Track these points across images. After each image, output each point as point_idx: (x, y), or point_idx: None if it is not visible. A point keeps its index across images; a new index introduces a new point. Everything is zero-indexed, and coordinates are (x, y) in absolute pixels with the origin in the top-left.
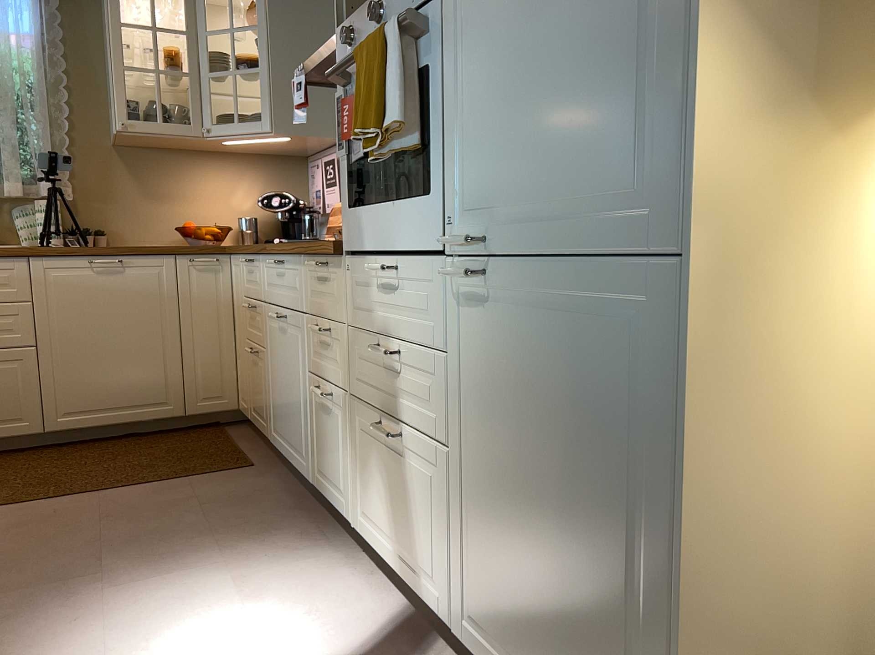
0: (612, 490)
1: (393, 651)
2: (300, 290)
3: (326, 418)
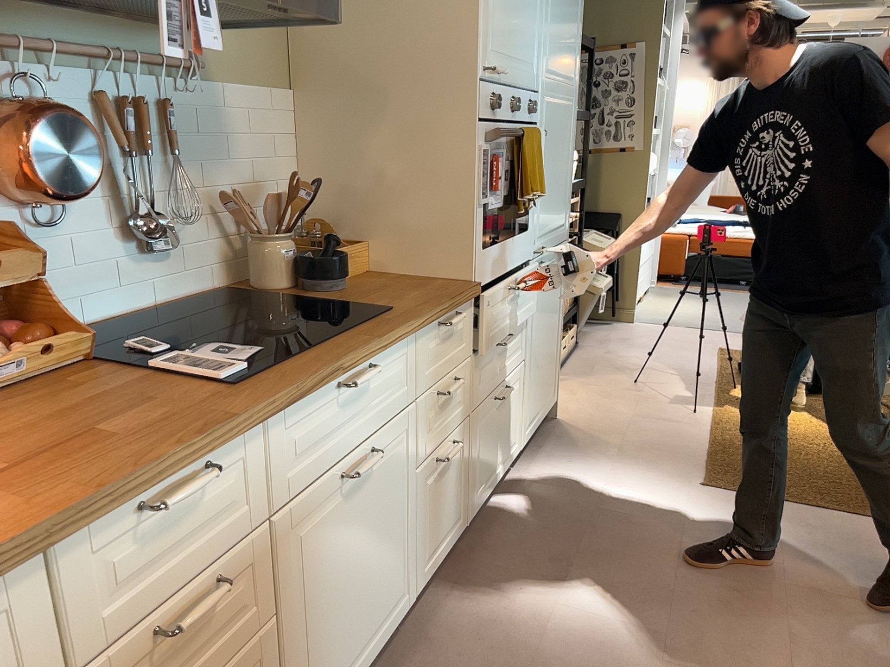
0: (556, 313)
1: (525, 494)
2: (404, 380)
3: (442, 480)
